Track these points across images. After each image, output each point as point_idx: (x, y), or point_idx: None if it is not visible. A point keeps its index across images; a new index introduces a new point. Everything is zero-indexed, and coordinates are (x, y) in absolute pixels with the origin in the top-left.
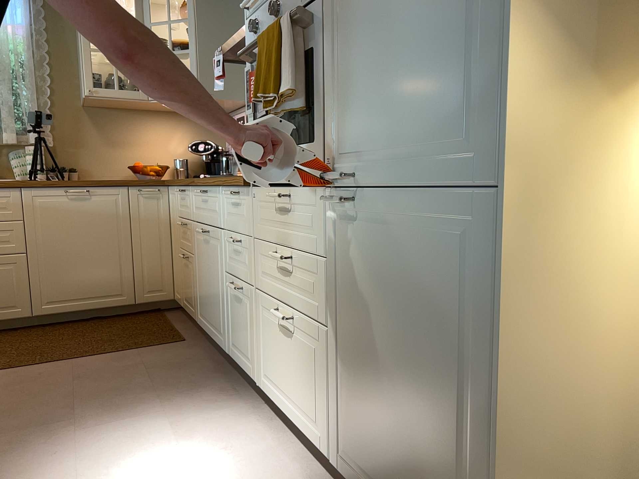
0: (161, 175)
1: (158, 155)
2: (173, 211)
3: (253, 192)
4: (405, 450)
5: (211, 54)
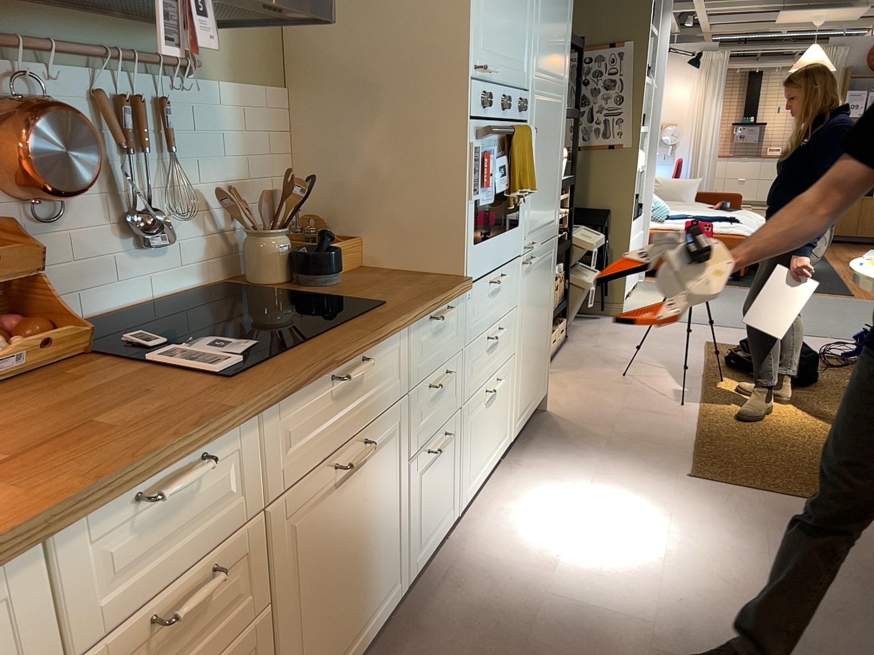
0: None
1: None
2: None
3: (466, 293)
4: (536, 367)
5: None
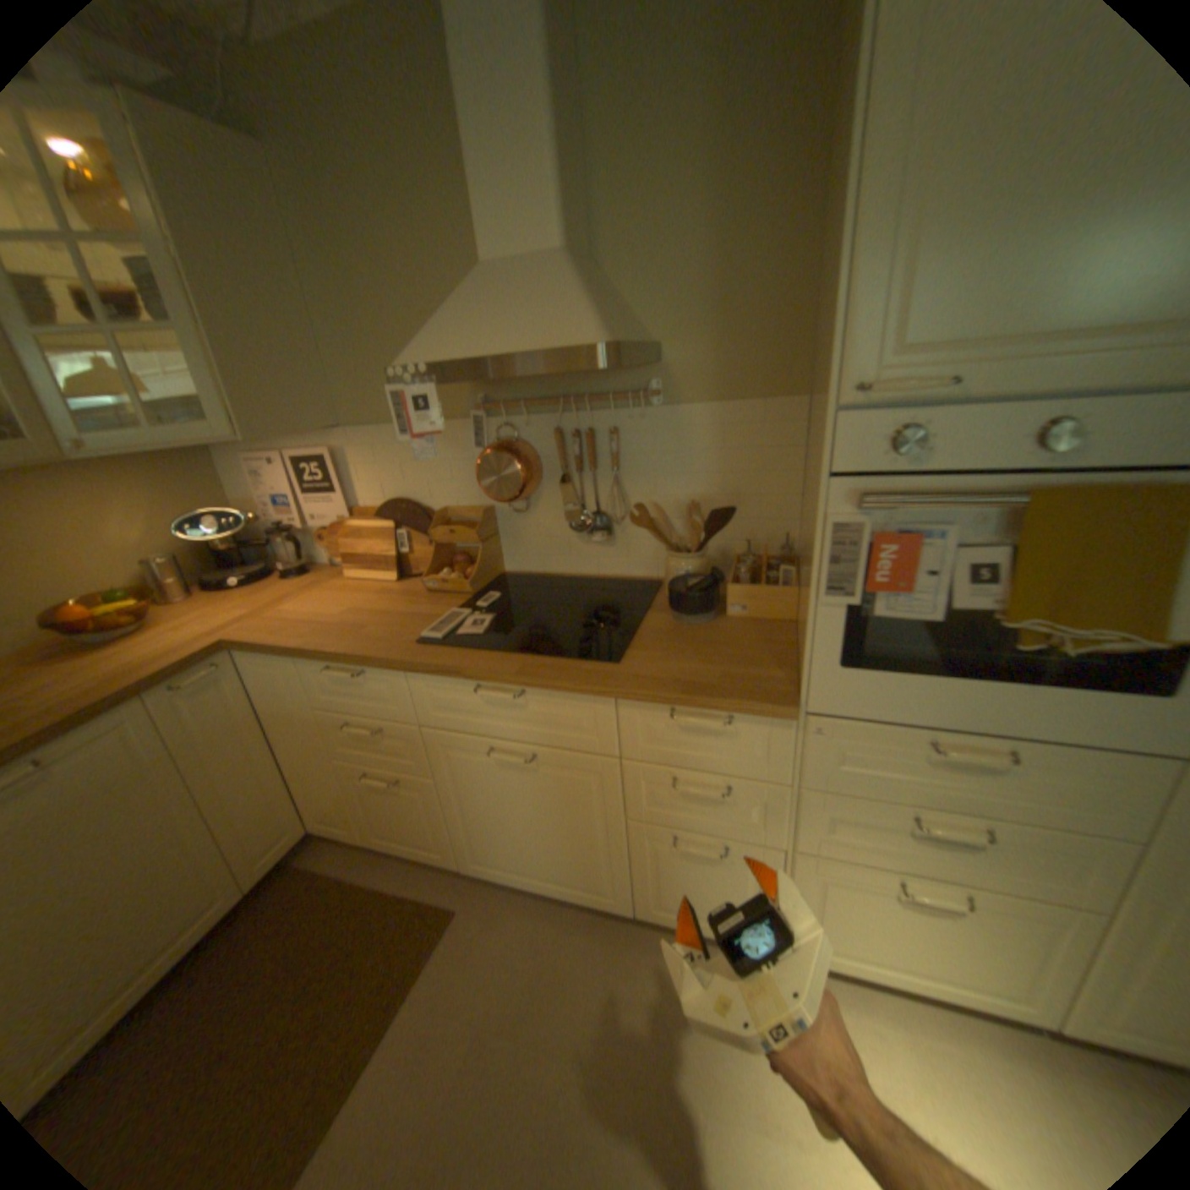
0: (140, 613)
1: (88, 565)
2: (280, 698)
3: (809, 724)
4: None
5: (234, 332)
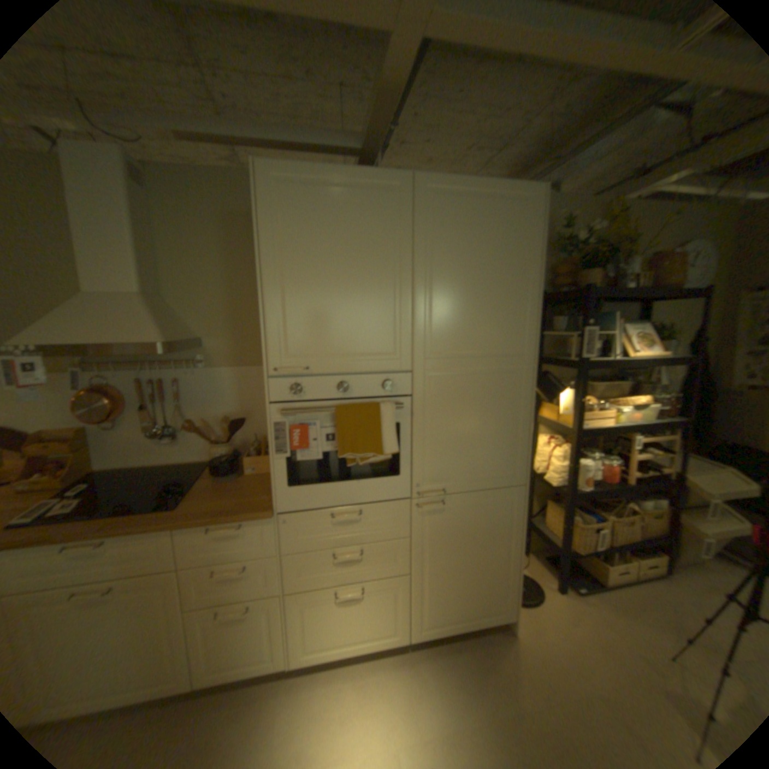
0: None
1: None
2: None
3: (279, 519)
4: (473, 594)
5: None
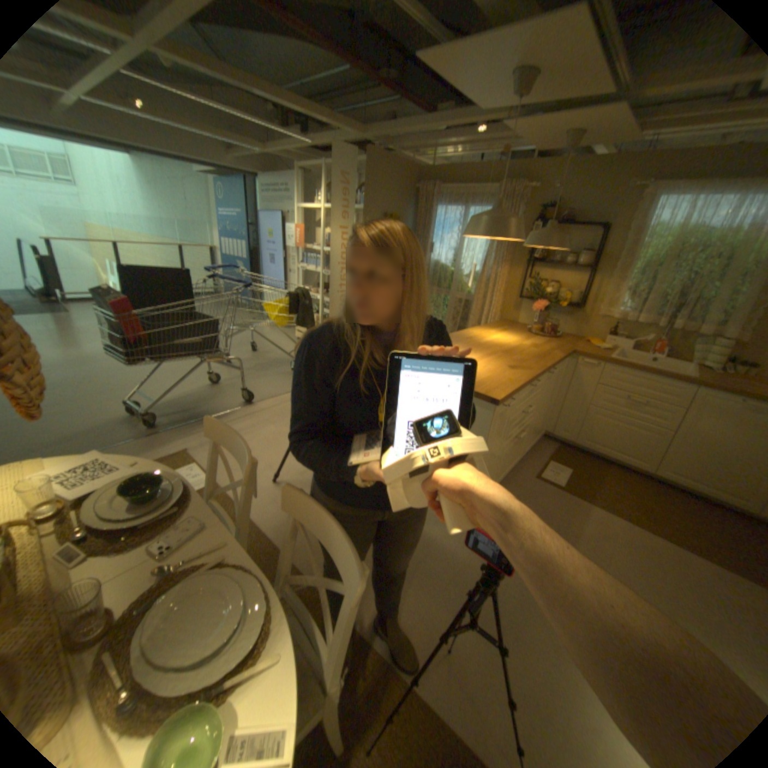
0: None
1: None
2: None
3: None
4: None
5: None
